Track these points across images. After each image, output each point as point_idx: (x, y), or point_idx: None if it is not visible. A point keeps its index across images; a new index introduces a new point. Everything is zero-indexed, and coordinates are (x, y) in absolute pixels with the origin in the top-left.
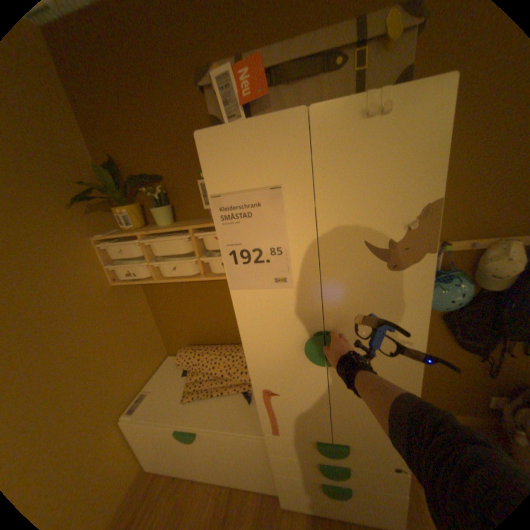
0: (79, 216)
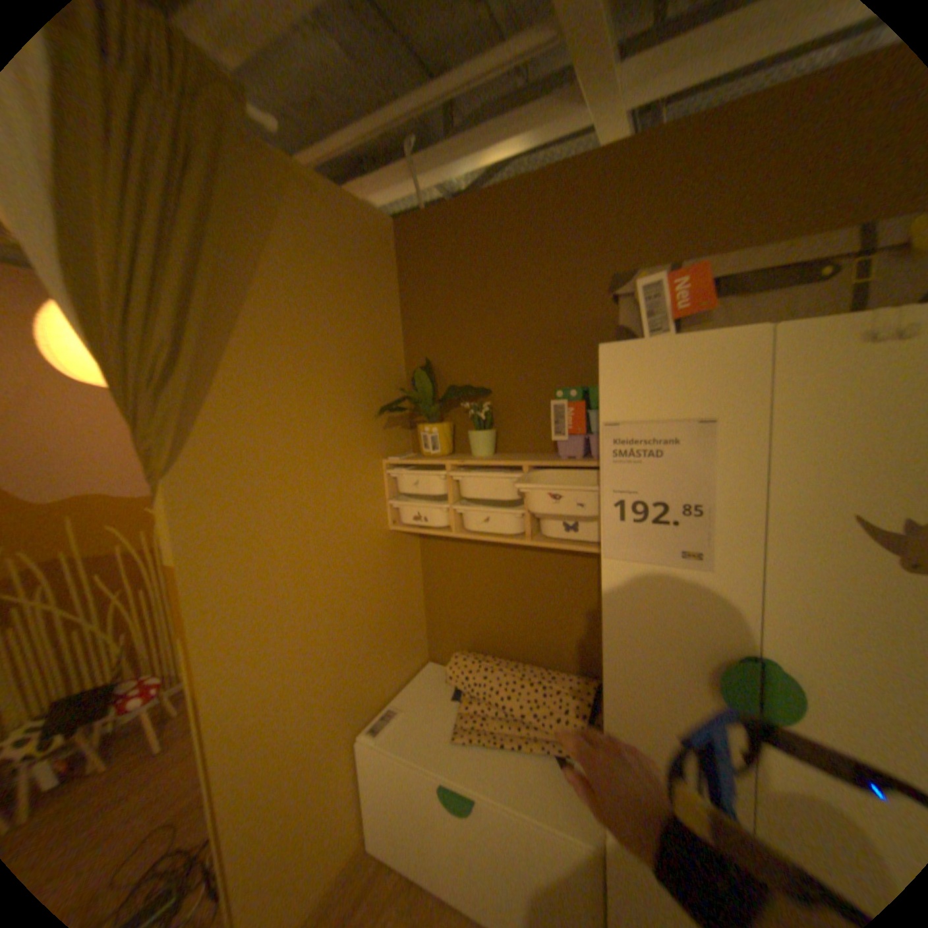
0: (378, 430)
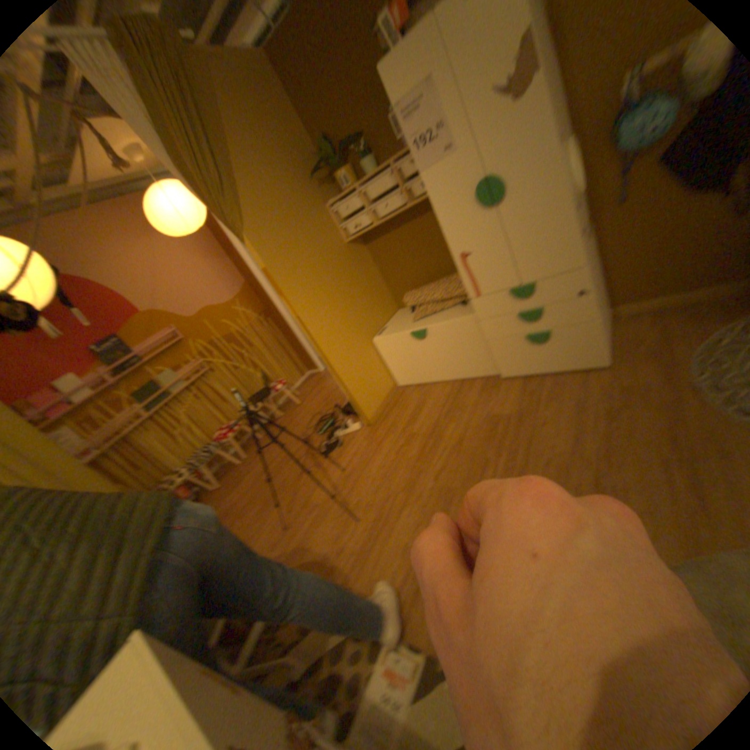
0: (315, 188)
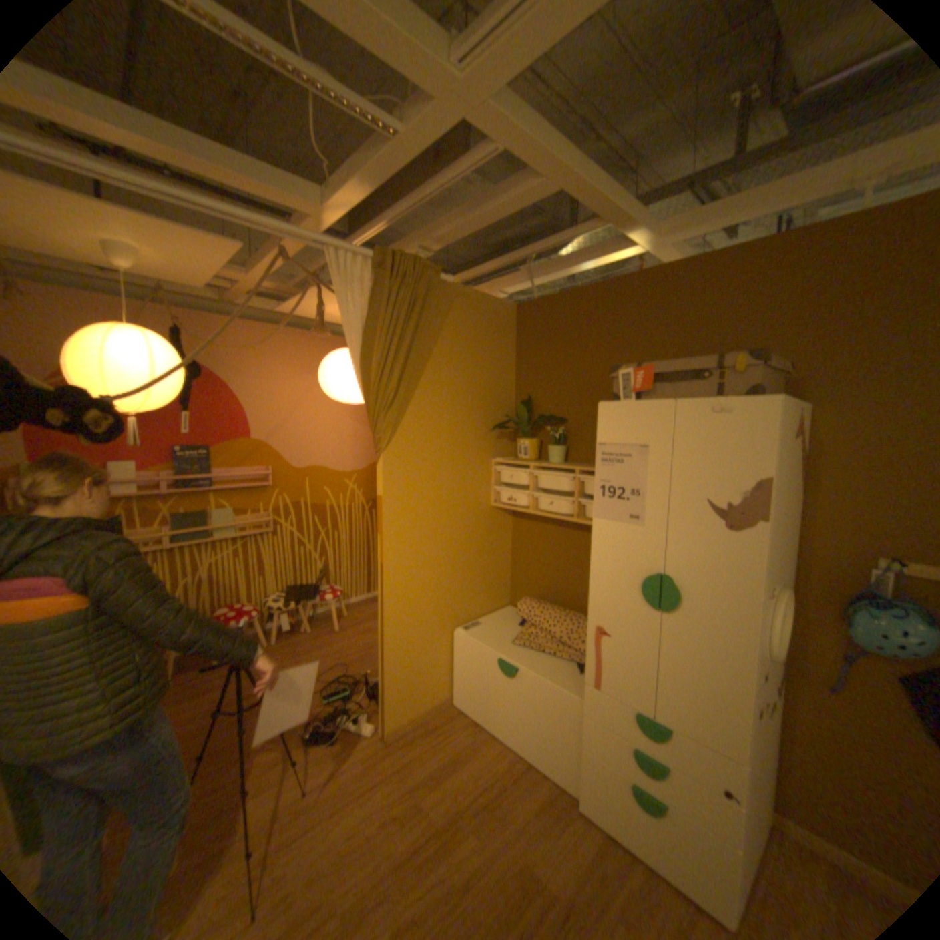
0: (491, 440)
